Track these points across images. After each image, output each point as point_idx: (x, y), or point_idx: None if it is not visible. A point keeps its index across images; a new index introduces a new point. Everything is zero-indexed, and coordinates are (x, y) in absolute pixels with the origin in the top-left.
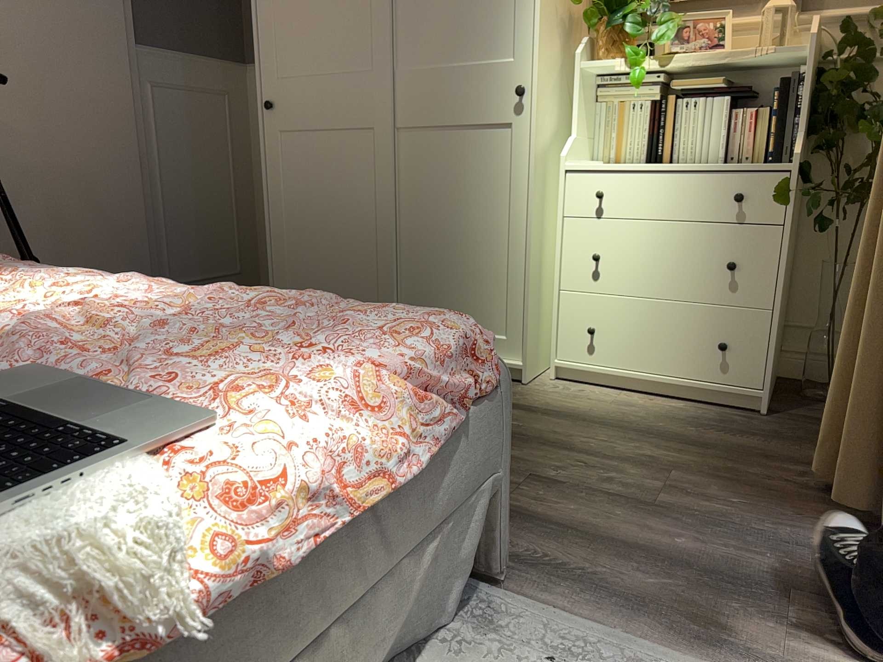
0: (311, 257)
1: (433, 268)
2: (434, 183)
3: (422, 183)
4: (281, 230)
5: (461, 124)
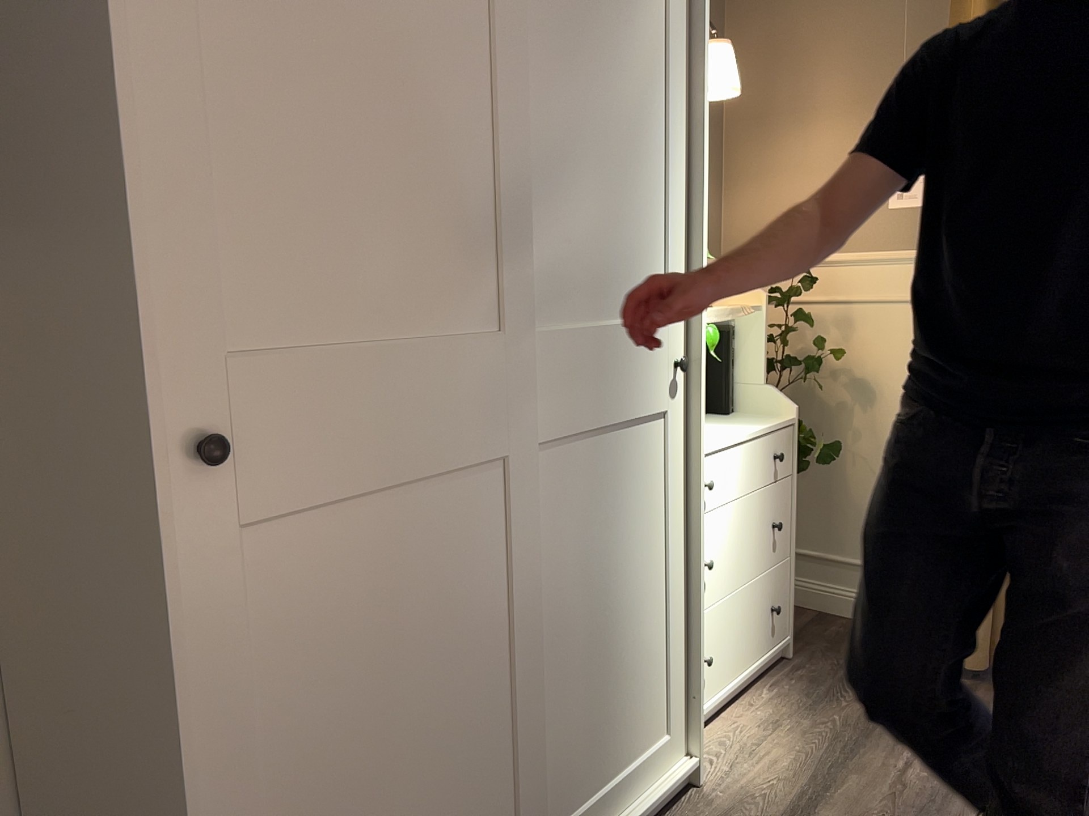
0: None
1: (585, 682)
2: (583, 533)
3: (568, 539)
4: None
5: (616, 422)
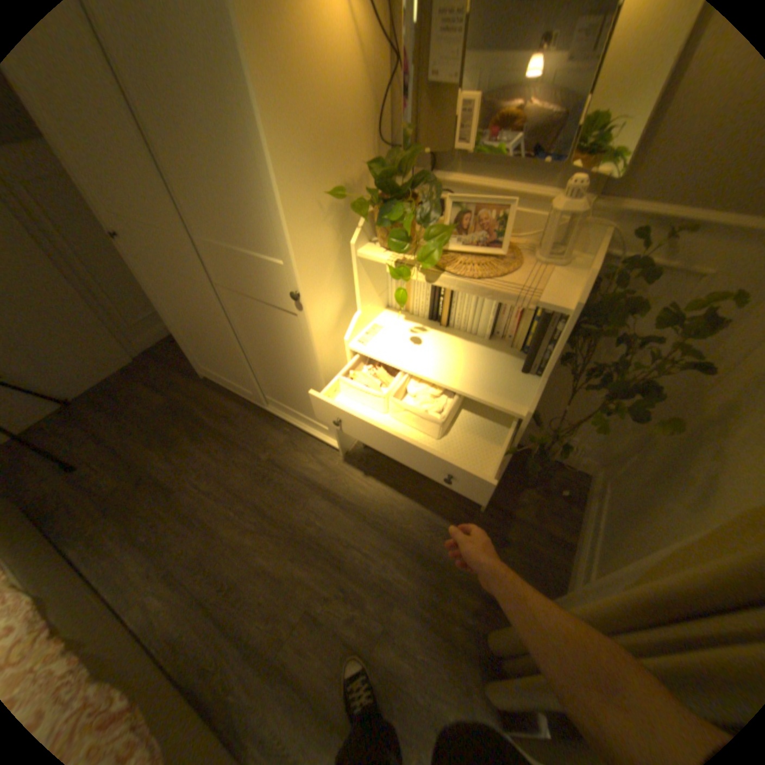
0: (199, 344)
1: (274, 378)
2: (256, 331)
3: (249, 328)
4: (172, 322)
5: (260, 299)
